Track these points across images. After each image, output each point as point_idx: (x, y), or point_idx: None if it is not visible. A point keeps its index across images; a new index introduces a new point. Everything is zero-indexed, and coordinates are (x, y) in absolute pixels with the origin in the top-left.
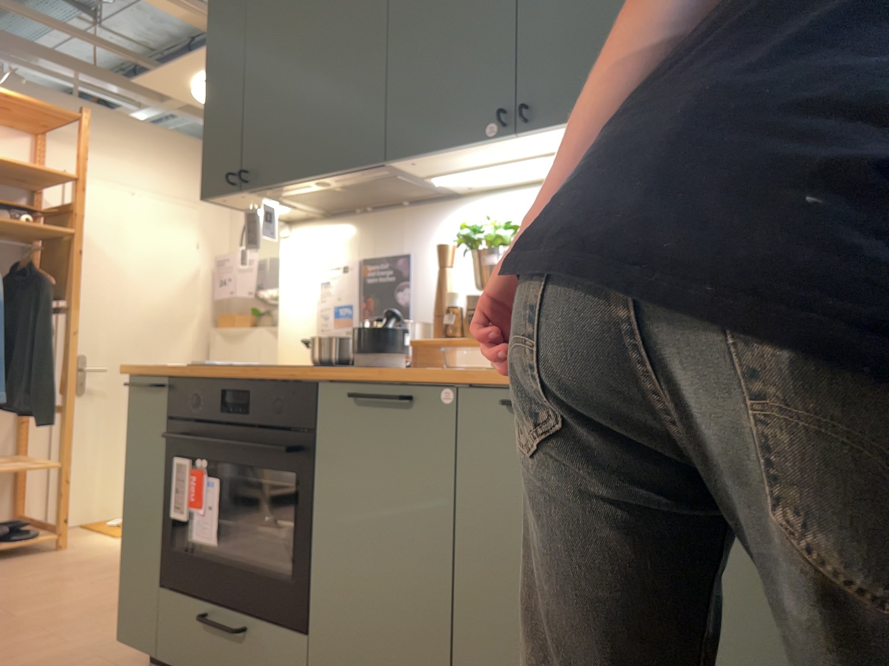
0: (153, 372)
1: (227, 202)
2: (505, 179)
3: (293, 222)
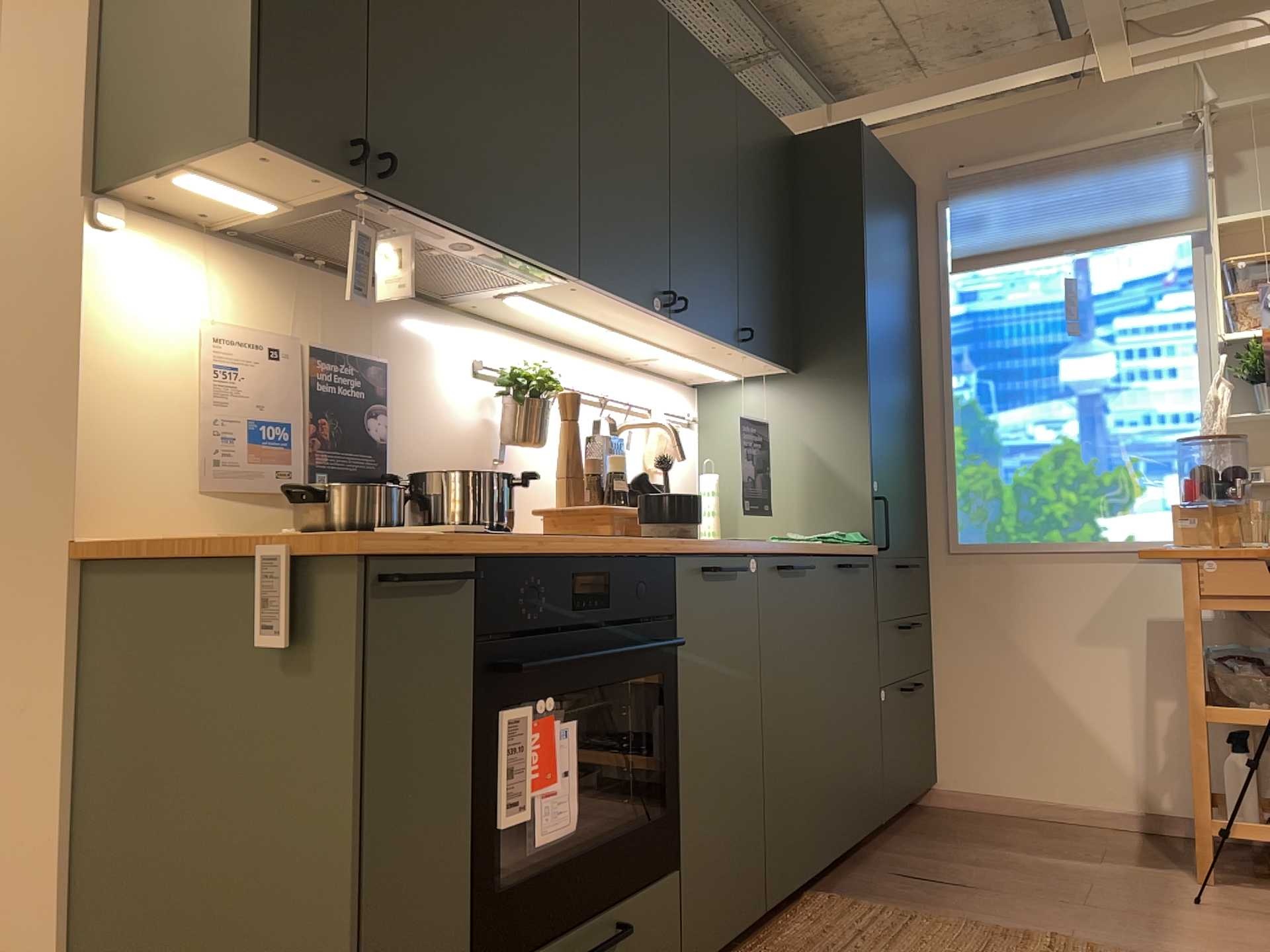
0: (451, 547)
1: (255, 161)
2: (512, 314)
3: (123, 201)
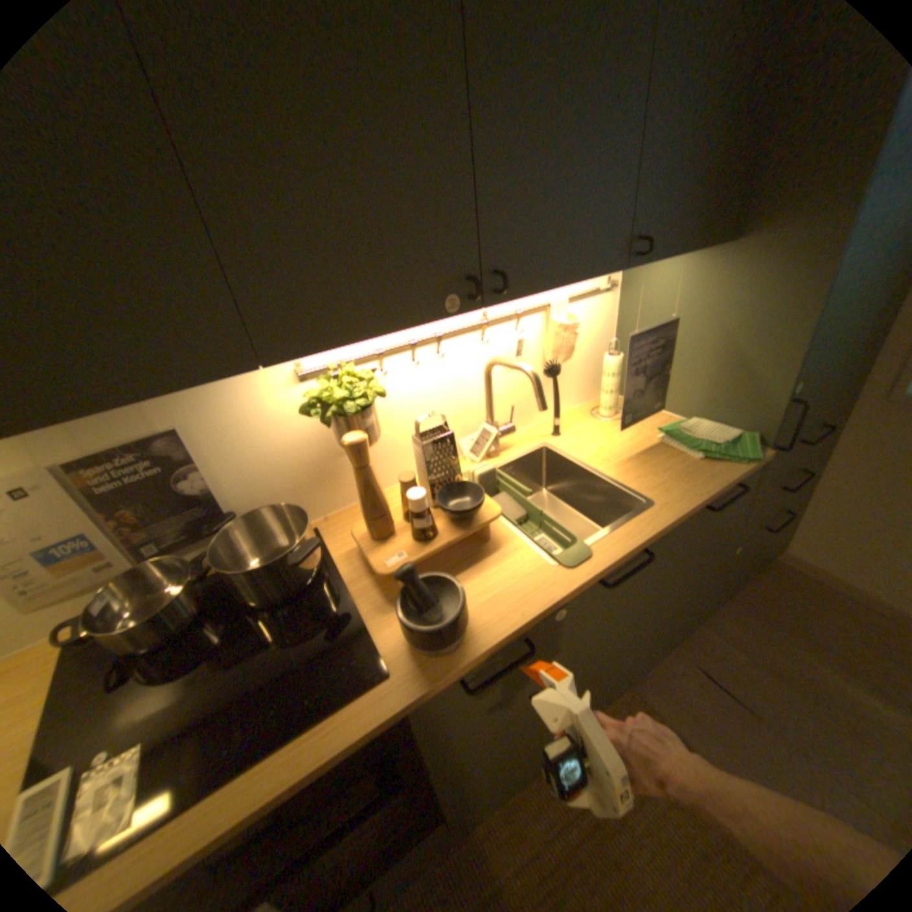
0: None
1: None
2: None
3: None
